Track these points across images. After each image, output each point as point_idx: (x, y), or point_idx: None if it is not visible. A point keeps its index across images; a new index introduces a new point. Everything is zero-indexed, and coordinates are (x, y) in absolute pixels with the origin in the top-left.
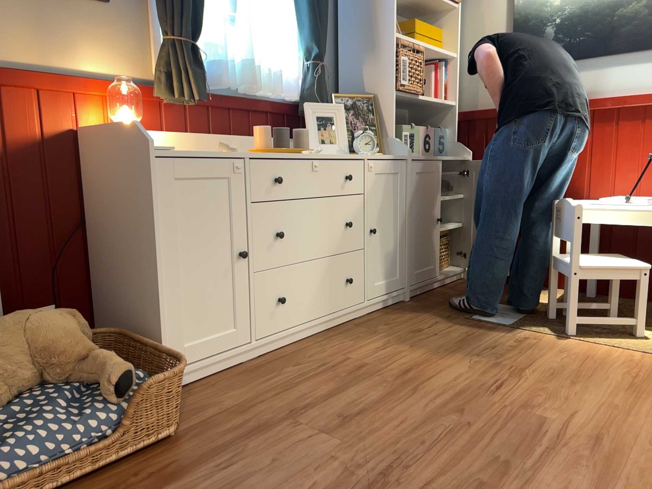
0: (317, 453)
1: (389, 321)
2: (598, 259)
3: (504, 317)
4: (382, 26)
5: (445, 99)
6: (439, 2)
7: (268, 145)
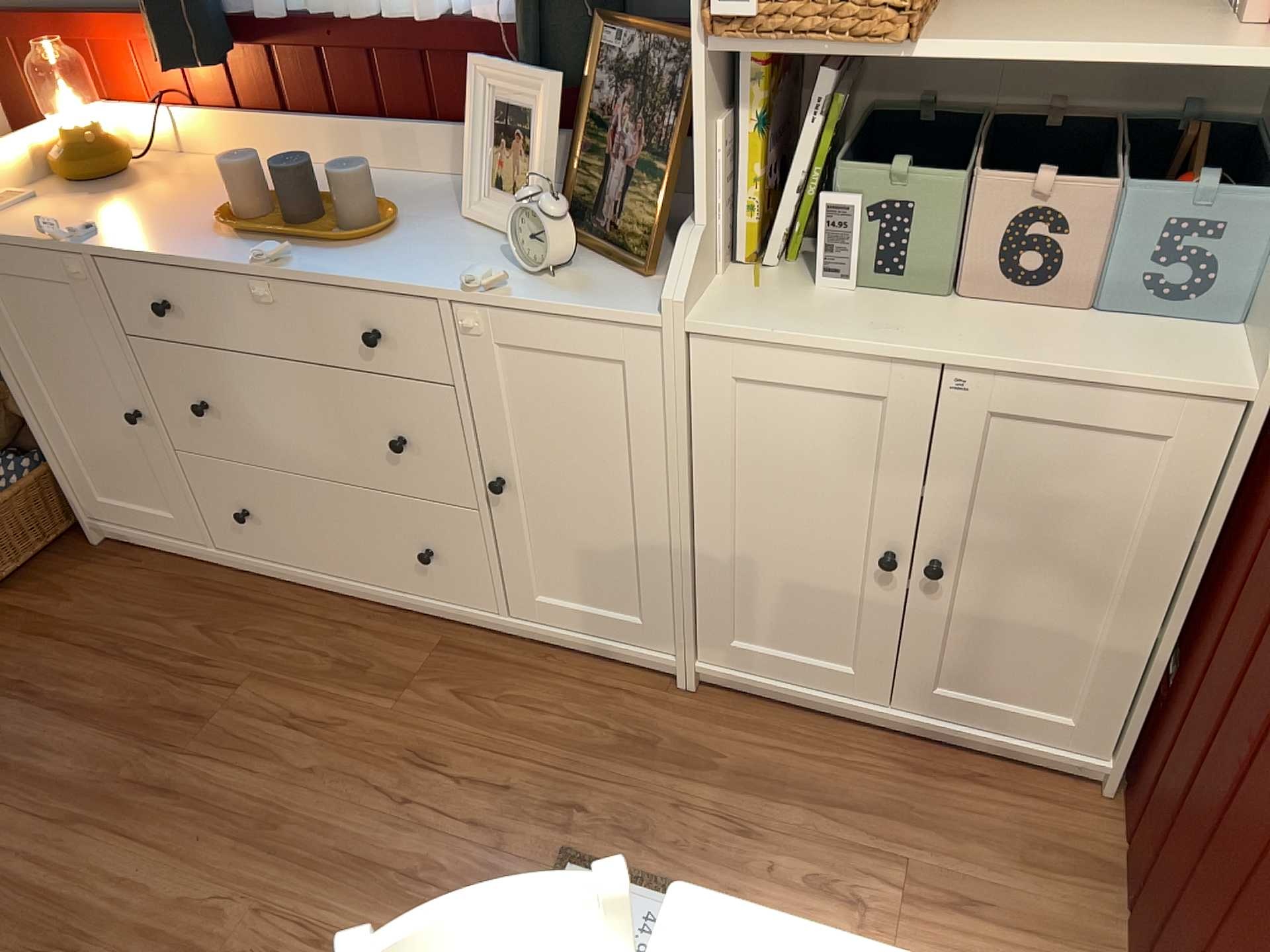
0: None
1: (497, 688)
2: None
3: None
4: None
5: None
6: None
7: (253, 209)
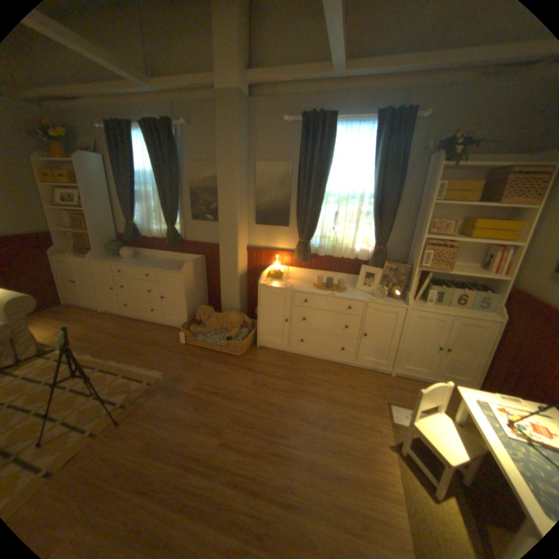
0: (243, 384)
1: (356, 377)
2: (450, 437)
3: (406, 420)
4: (423, 230)
5: (505, 274)
6: (506, 207)
7: (319, 285)
